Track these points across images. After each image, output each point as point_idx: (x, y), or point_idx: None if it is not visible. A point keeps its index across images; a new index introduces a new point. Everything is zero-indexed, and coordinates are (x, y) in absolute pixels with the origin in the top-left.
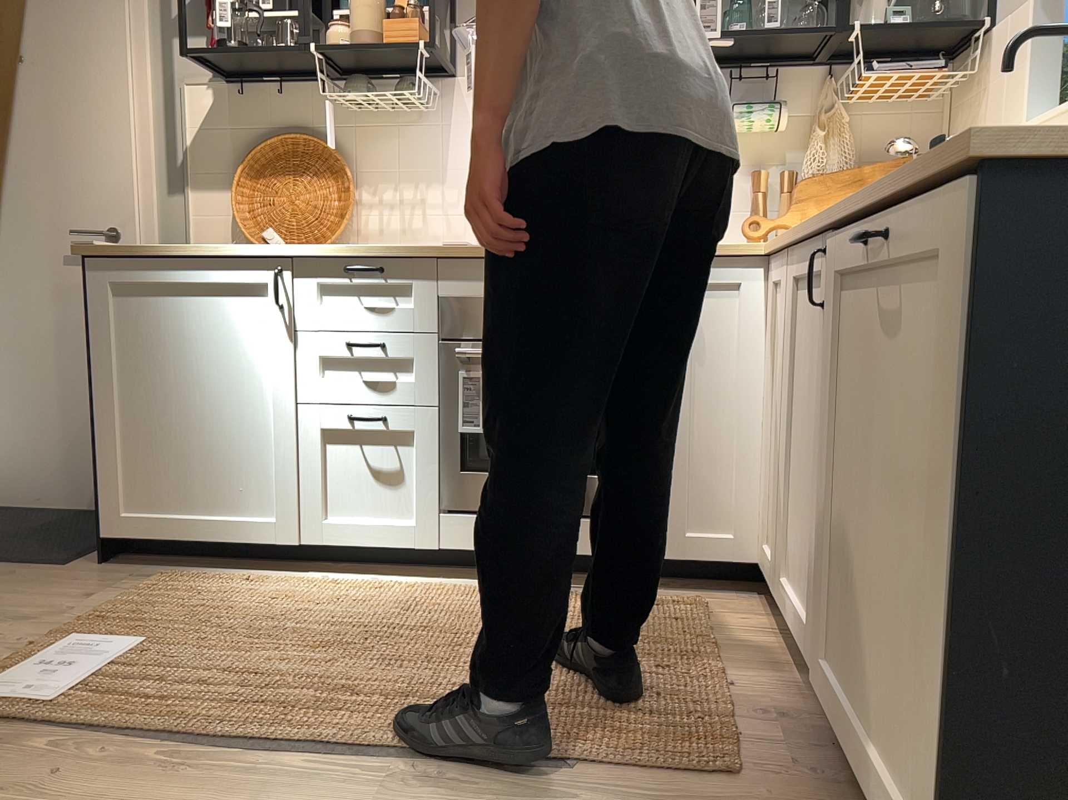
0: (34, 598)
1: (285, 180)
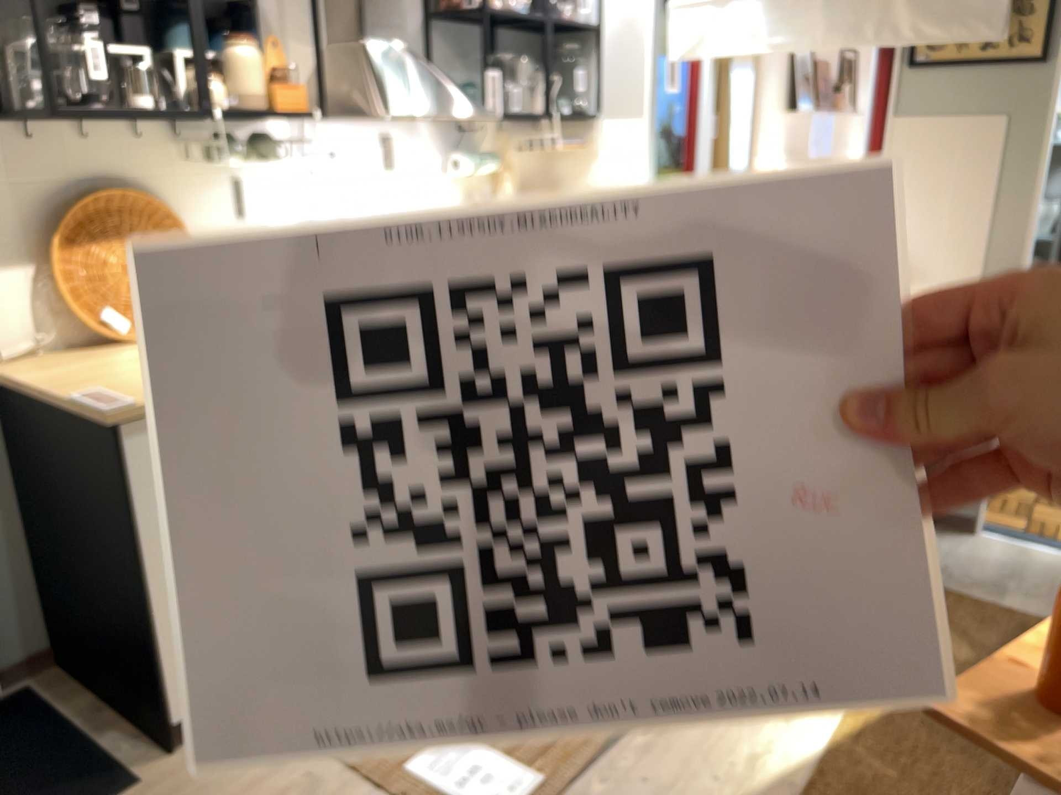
0: None
1: (111, 247)
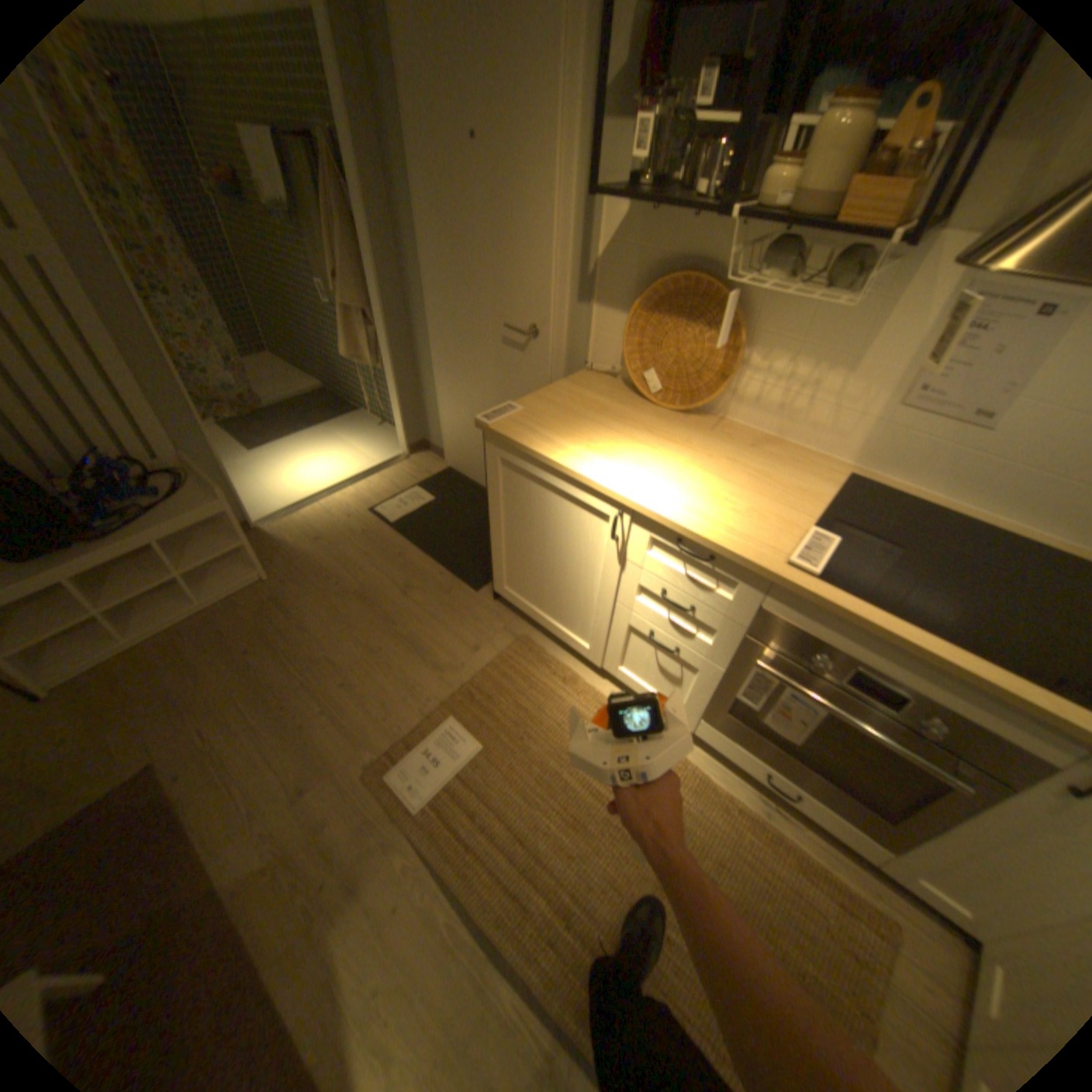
0: (450, 636)
1: (678, 323)
